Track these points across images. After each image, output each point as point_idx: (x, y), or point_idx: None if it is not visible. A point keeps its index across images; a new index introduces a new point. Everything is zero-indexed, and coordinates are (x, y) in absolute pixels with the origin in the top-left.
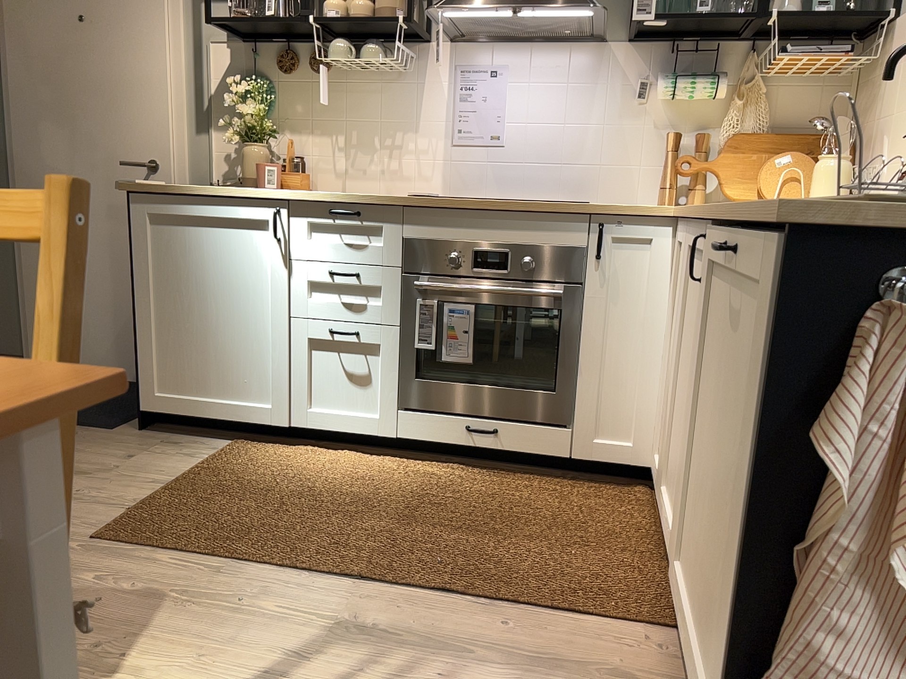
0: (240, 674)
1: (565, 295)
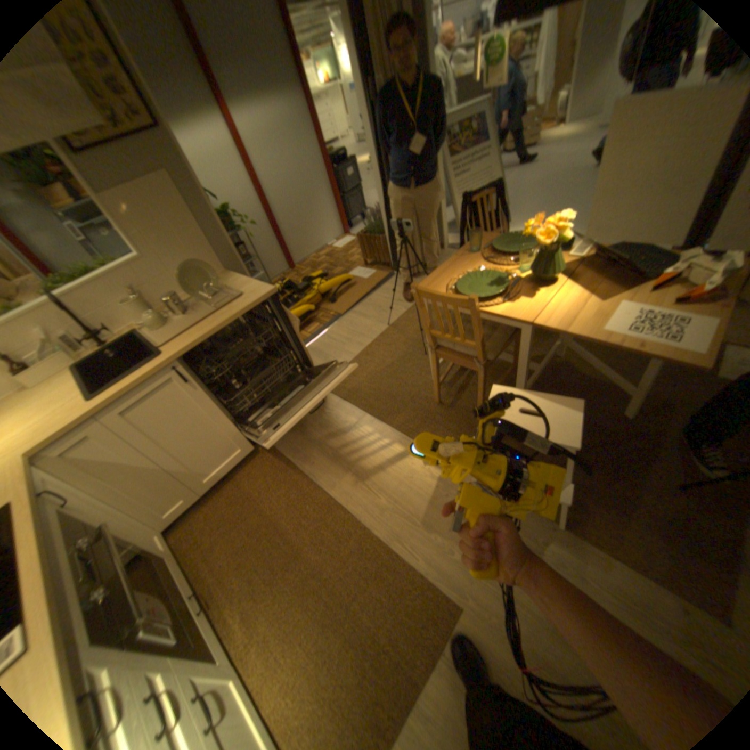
0: (400, 471)
1: (98, 529)
